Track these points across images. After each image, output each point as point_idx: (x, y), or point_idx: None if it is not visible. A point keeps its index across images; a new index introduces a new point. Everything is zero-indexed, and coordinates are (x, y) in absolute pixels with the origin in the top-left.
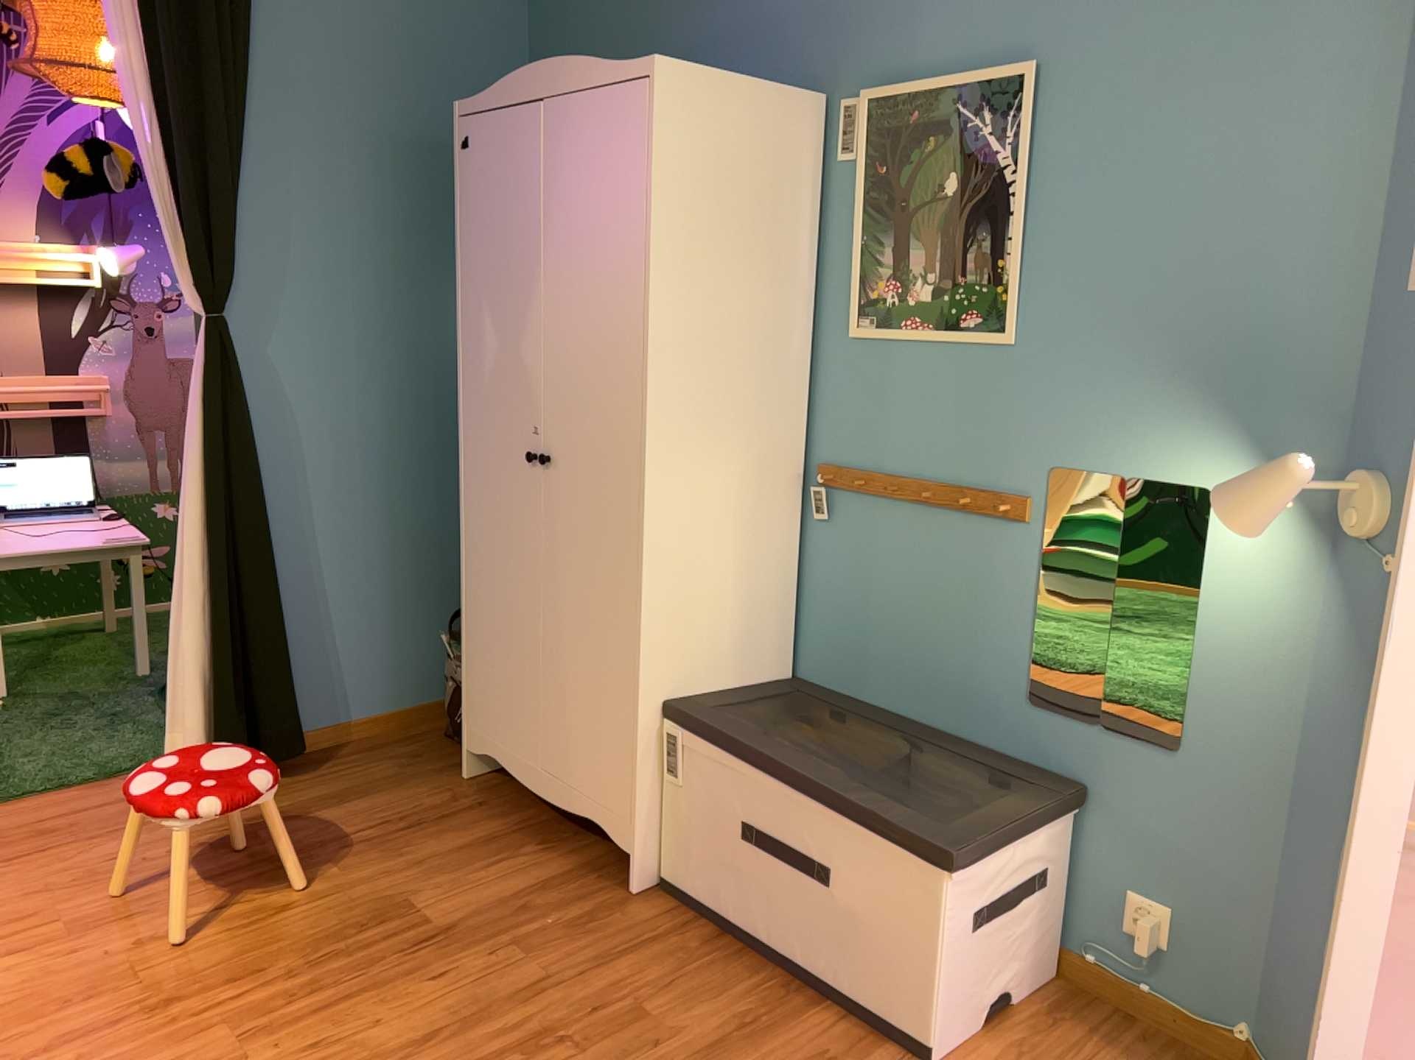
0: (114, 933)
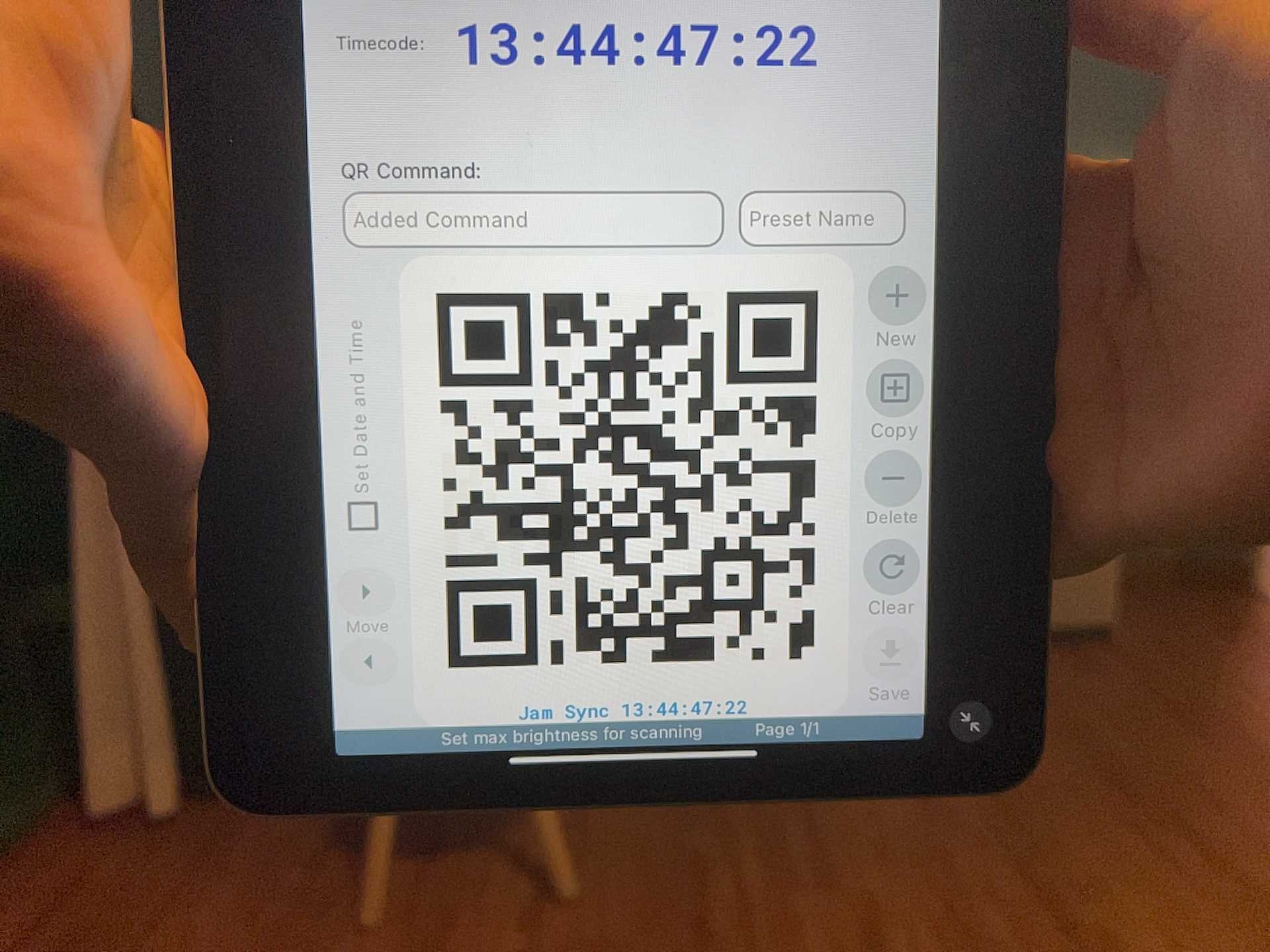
0: (449, 944)
